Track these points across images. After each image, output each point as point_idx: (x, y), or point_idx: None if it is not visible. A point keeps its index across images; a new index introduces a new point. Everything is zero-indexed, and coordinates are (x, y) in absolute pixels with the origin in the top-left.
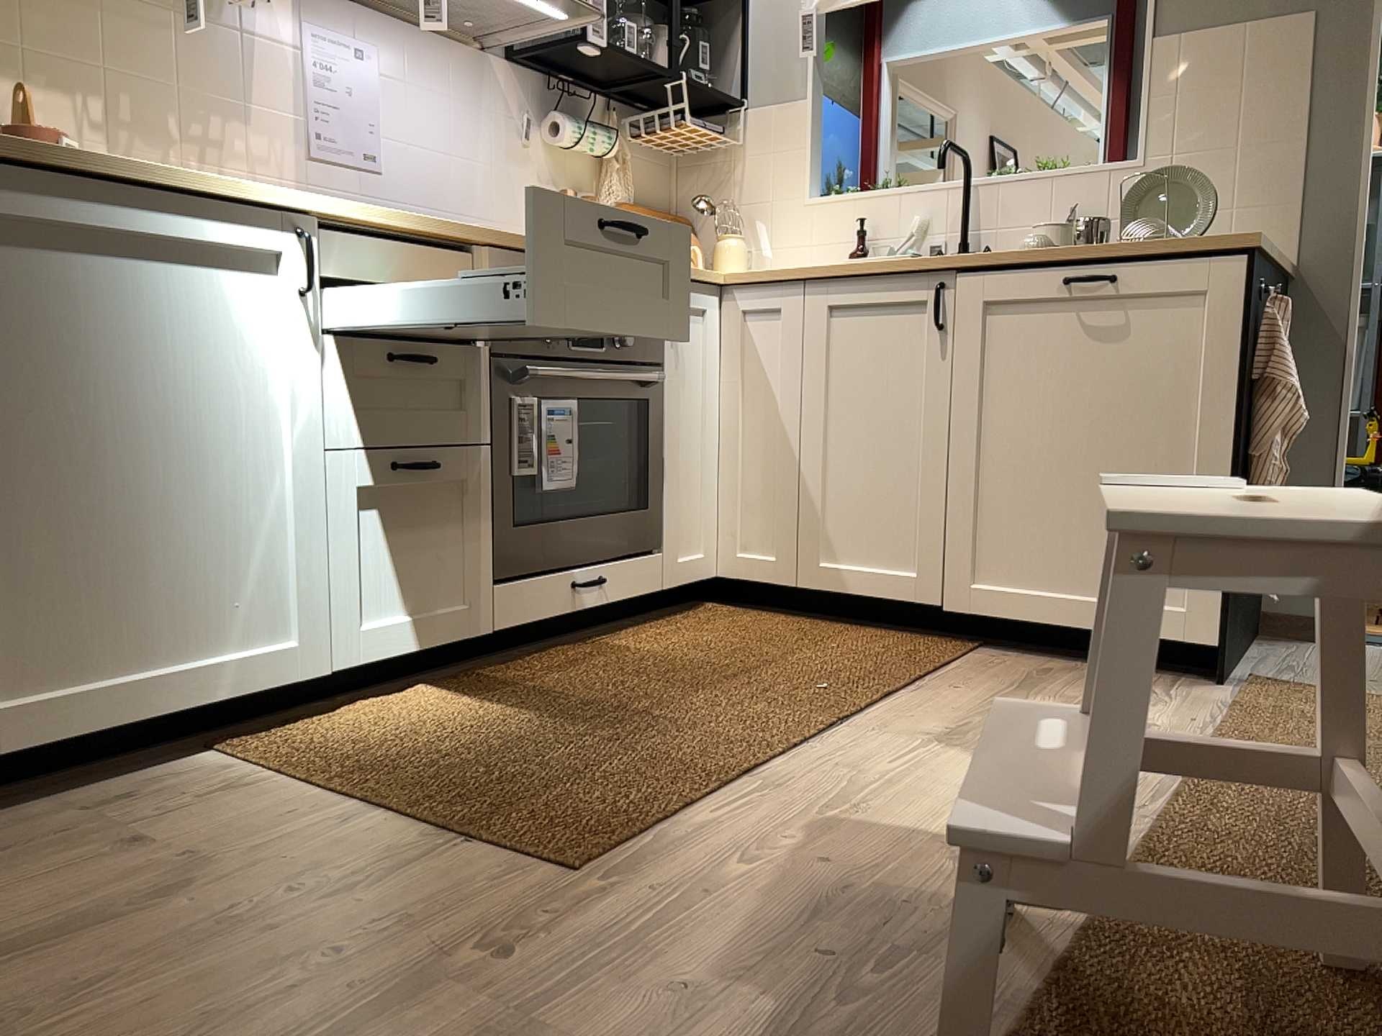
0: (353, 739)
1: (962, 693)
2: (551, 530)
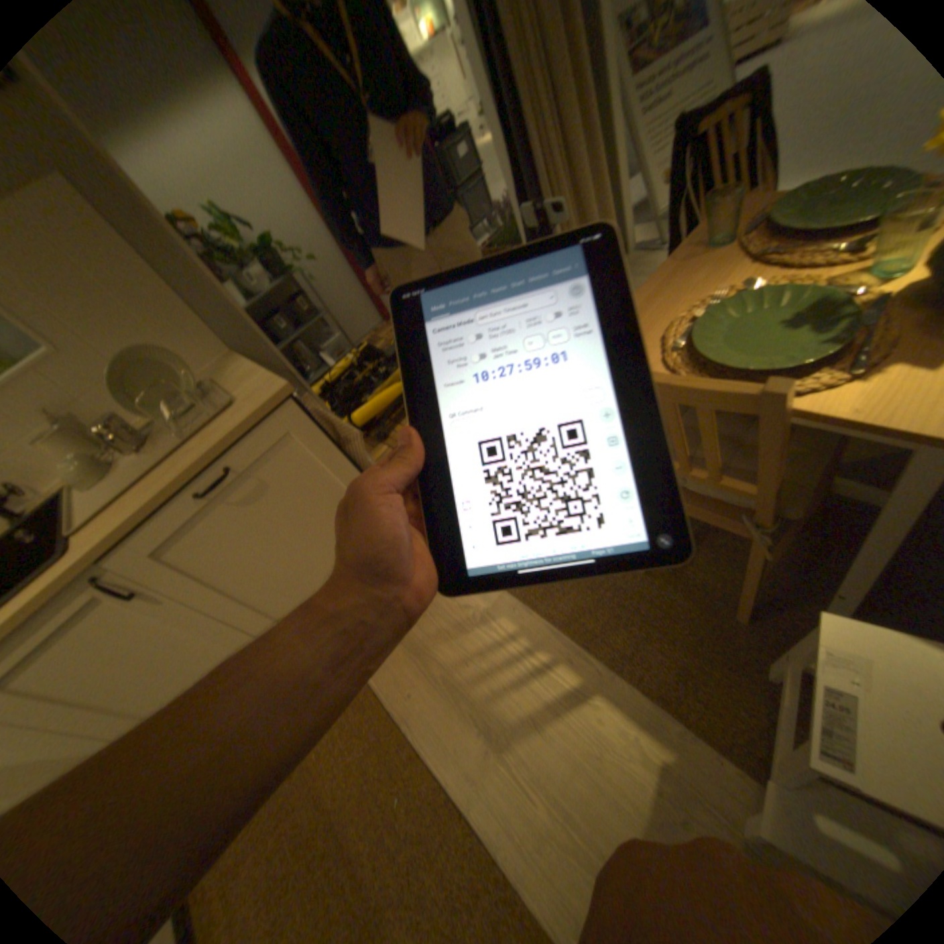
0: None
1: (431, 701)
2: None
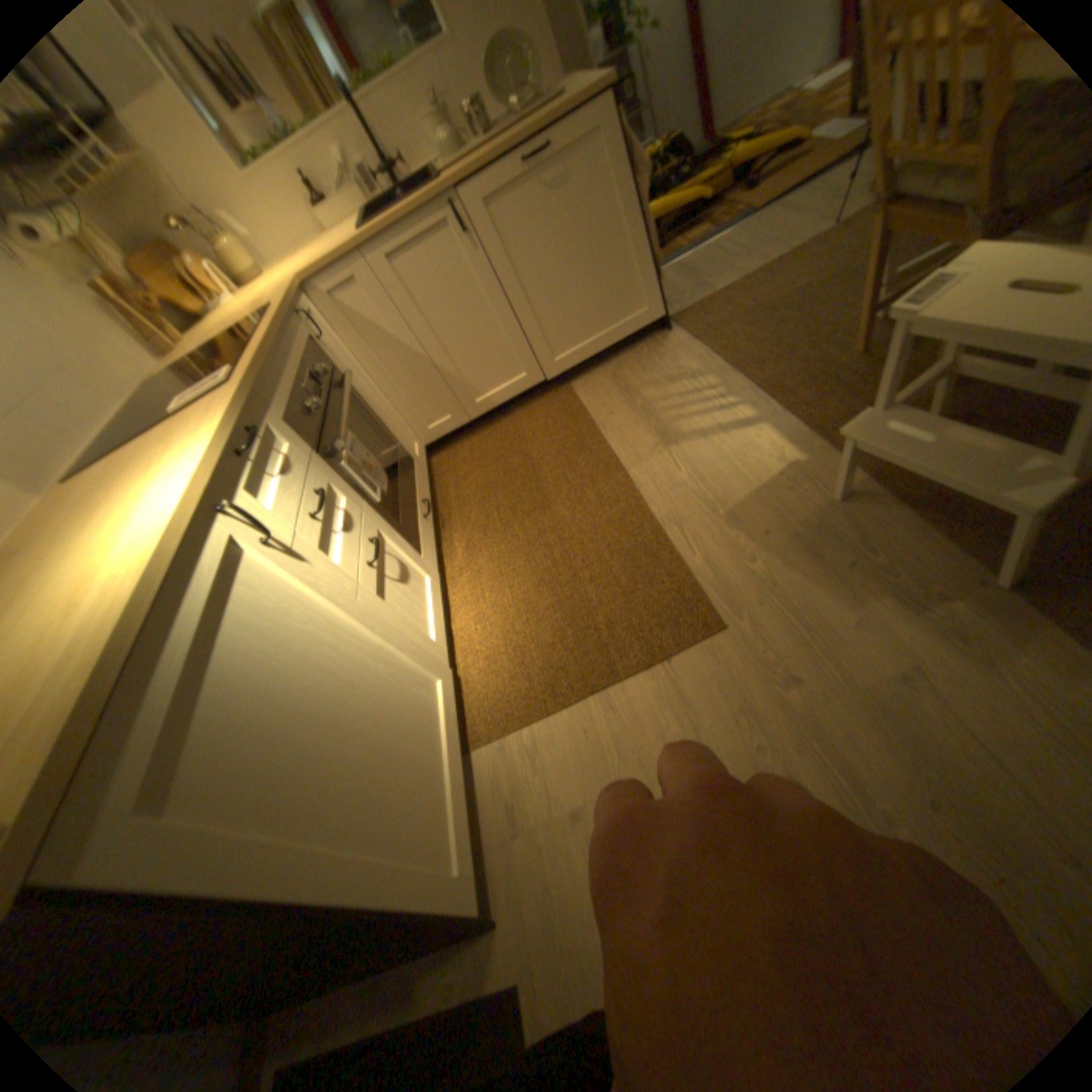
0: (512, 679)
1: (627, 415)
2: (403, 506)
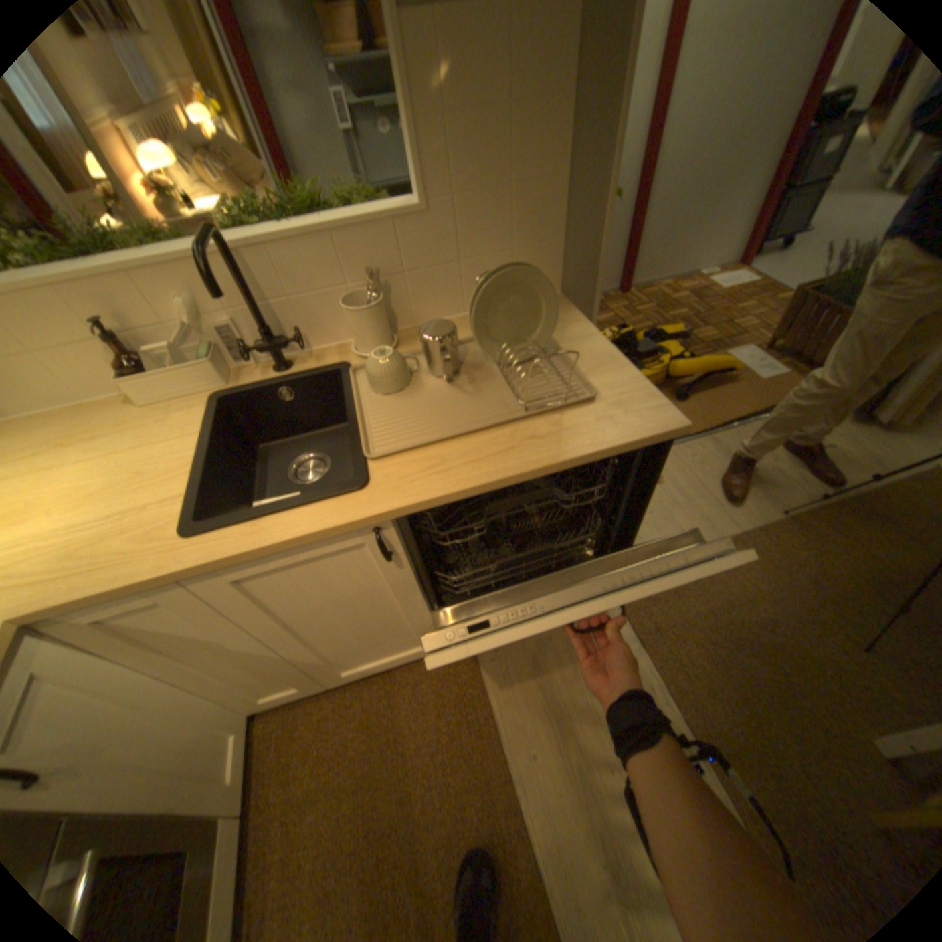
0: None
1: (557, 785)
2: None
